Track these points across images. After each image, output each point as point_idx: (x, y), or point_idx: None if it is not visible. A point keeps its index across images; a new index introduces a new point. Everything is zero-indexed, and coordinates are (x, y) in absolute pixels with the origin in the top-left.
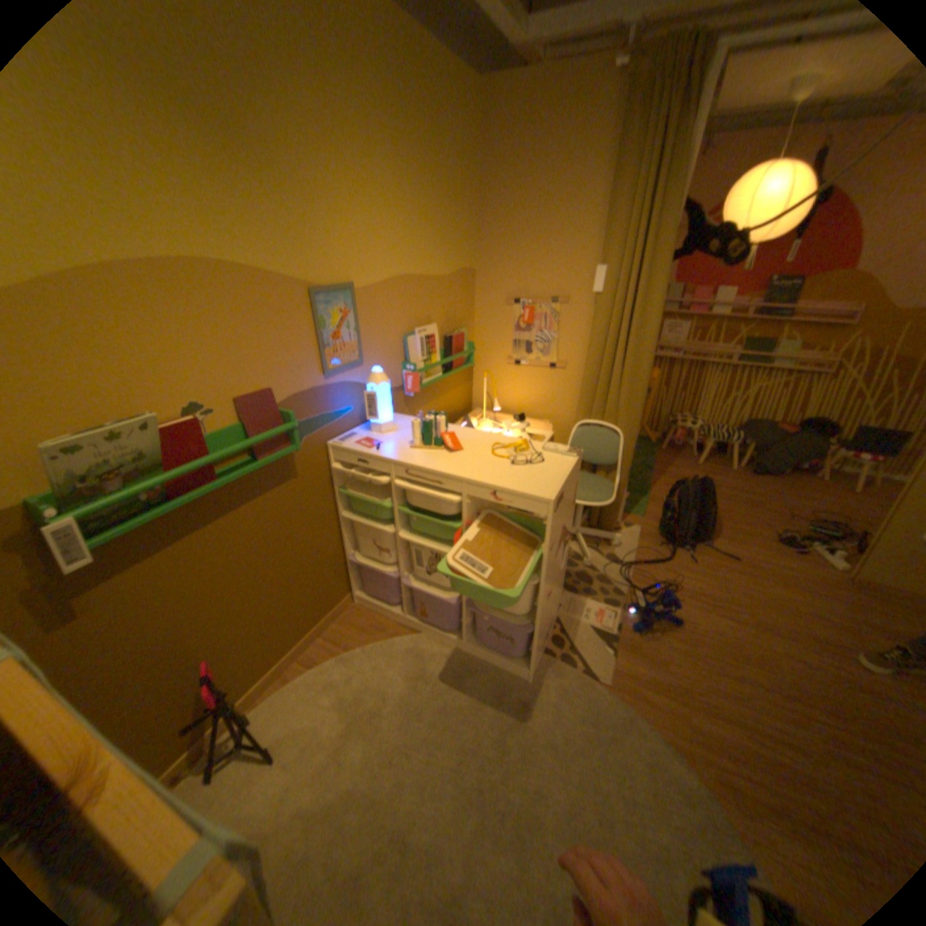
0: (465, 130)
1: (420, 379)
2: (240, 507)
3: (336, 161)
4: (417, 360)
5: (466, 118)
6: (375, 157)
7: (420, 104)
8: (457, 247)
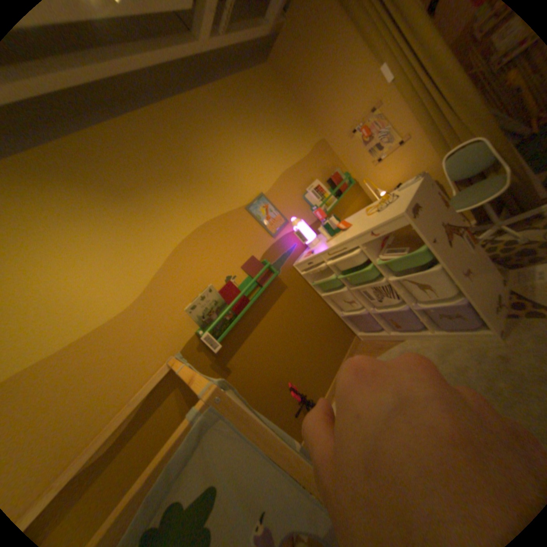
0: (274, 87)
1: (325, 209)
2: (269, 310)
3: (226, 153)
4: (317, 201)
5: (270, 82)
6: (240, 138)
7: (246, 100)
8: (305, 136)
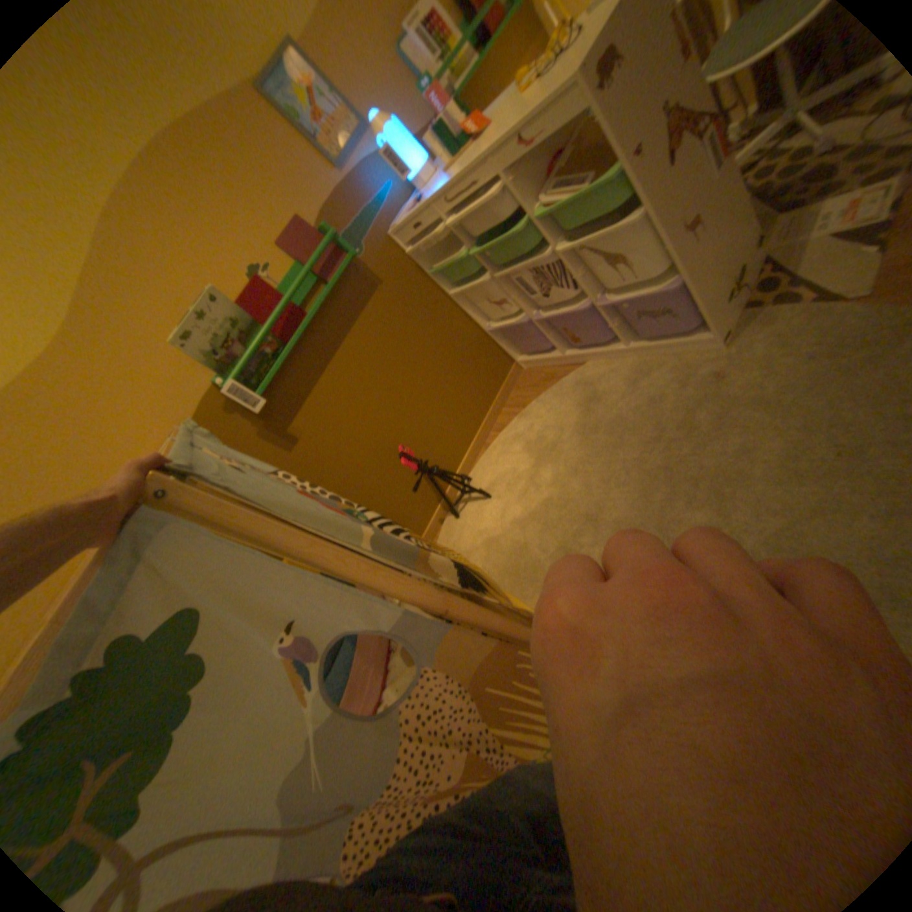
0: None
1: (449, 85)
2: (349, 329)
3: None
4: (429, 64)
5: None
6: None
7: None
8: None
